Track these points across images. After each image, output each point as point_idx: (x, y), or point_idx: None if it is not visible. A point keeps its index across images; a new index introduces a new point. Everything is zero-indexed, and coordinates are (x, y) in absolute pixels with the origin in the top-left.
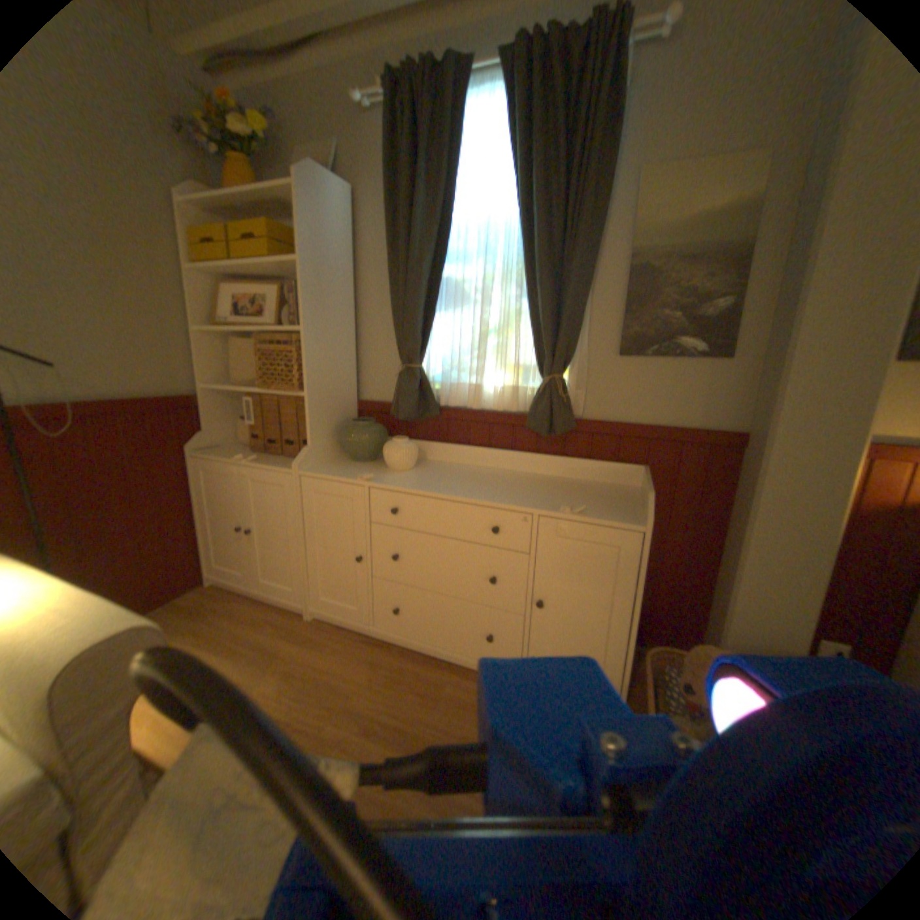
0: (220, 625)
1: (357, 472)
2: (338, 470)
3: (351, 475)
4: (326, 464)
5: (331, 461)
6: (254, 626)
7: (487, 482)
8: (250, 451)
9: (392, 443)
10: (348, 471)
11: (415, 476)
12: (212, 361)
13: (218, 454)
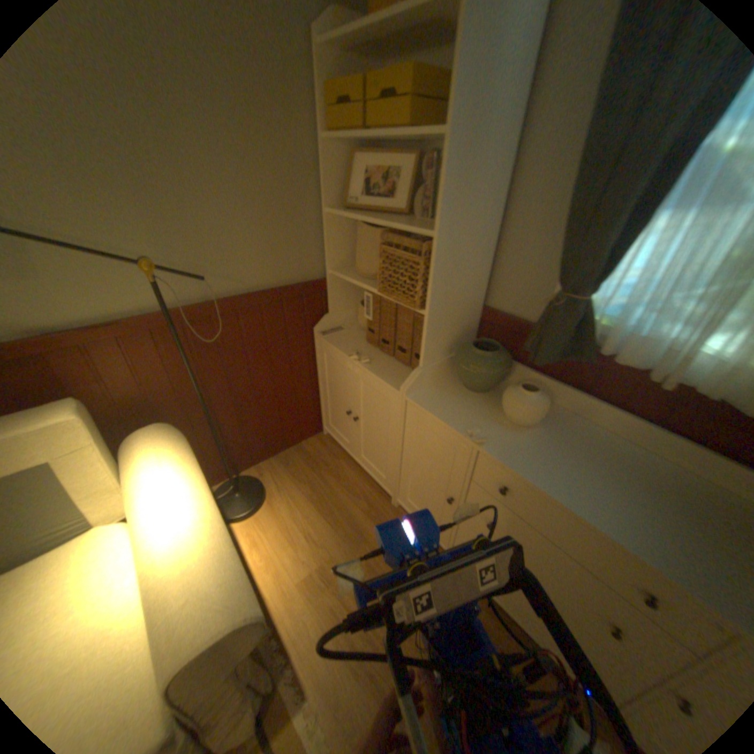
0: (330, 482)
1: (468, 415)
2: (447, 403)
3: (461, 421)
4: (435, 387)
5: (442, 380)
6: (353, 494)
7: (649, 495)
8: (367, 340)
9: (519, 392)
10: (458, 409)
11: (540, 446)
12: (342, 244)
13: (340, 340)
